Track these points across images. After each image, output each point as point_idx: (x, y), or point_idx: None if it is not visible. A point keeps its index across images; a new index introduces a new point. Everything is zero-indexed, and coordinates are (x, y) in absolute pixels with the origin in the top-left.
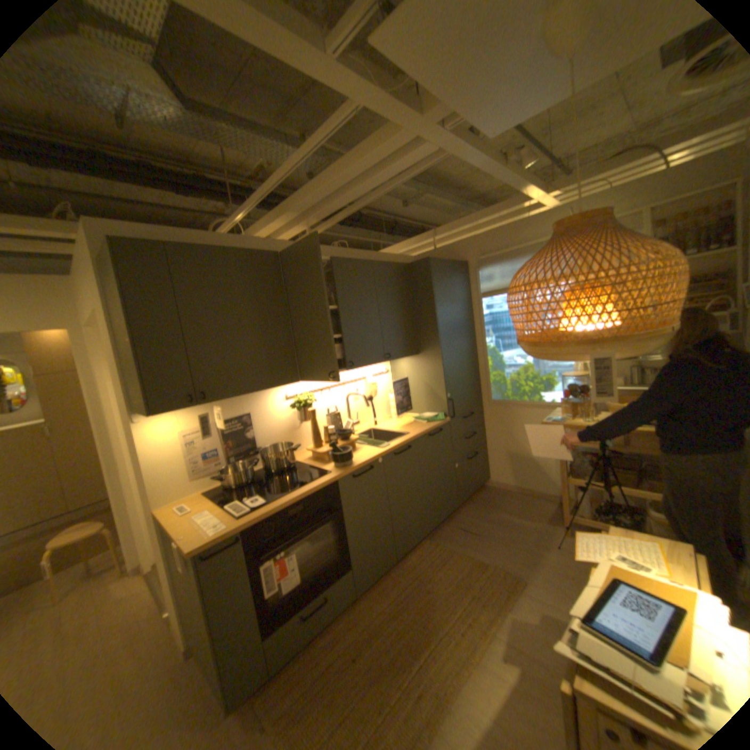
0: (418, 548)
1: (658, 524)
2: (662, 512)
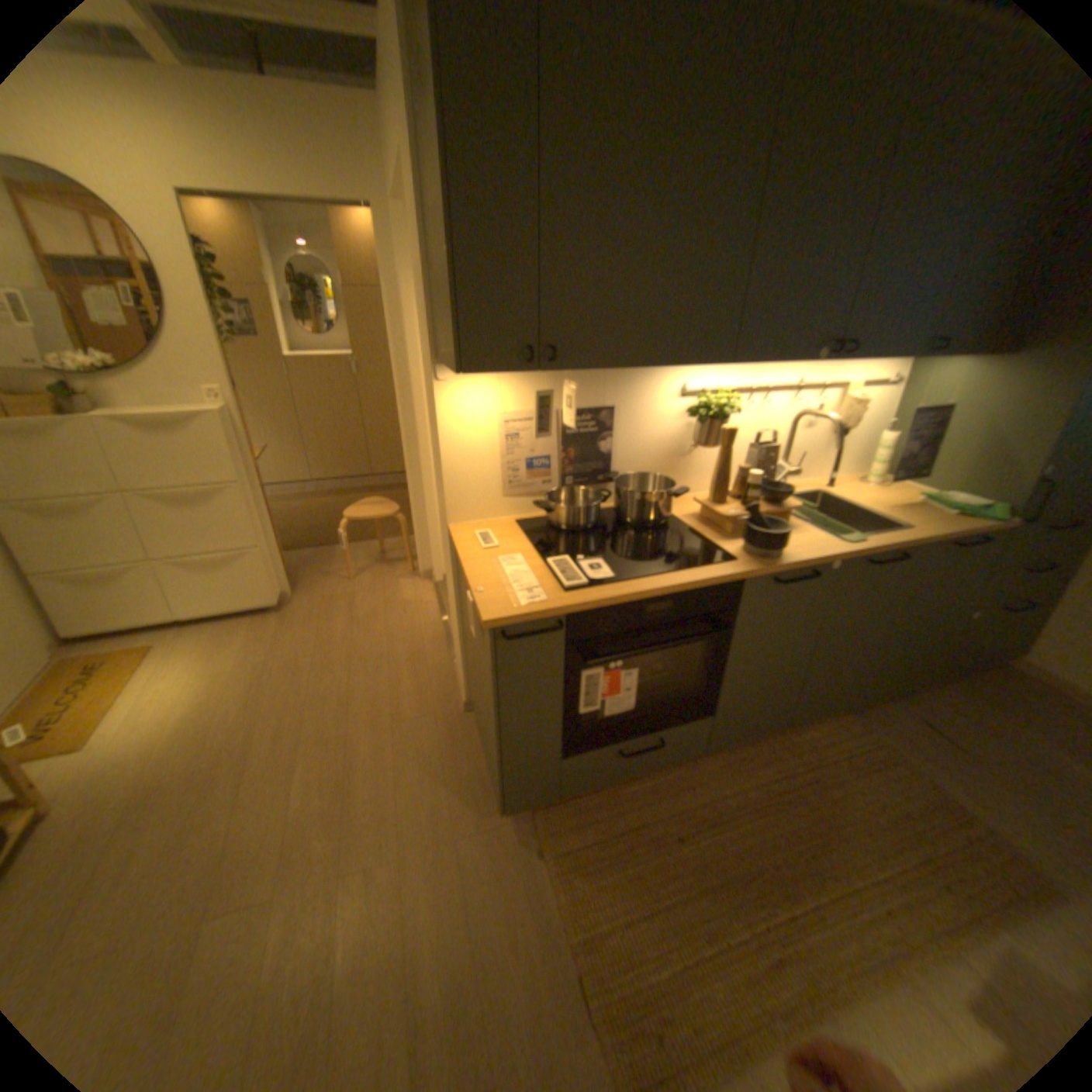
0: (829, 720)
1: None
2: None
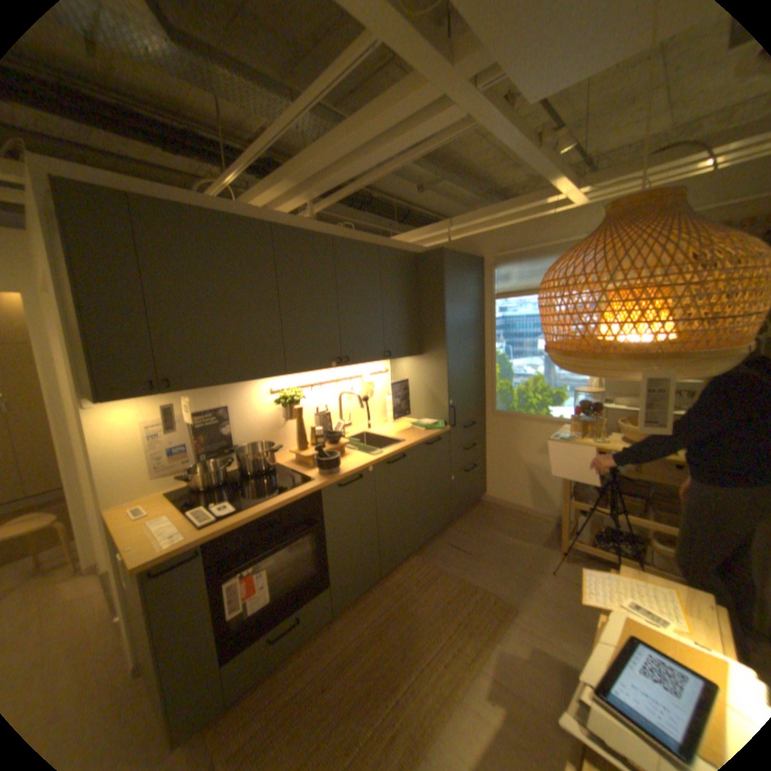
0: (404, 564)
1: (661, 556)
2: (666, 543)
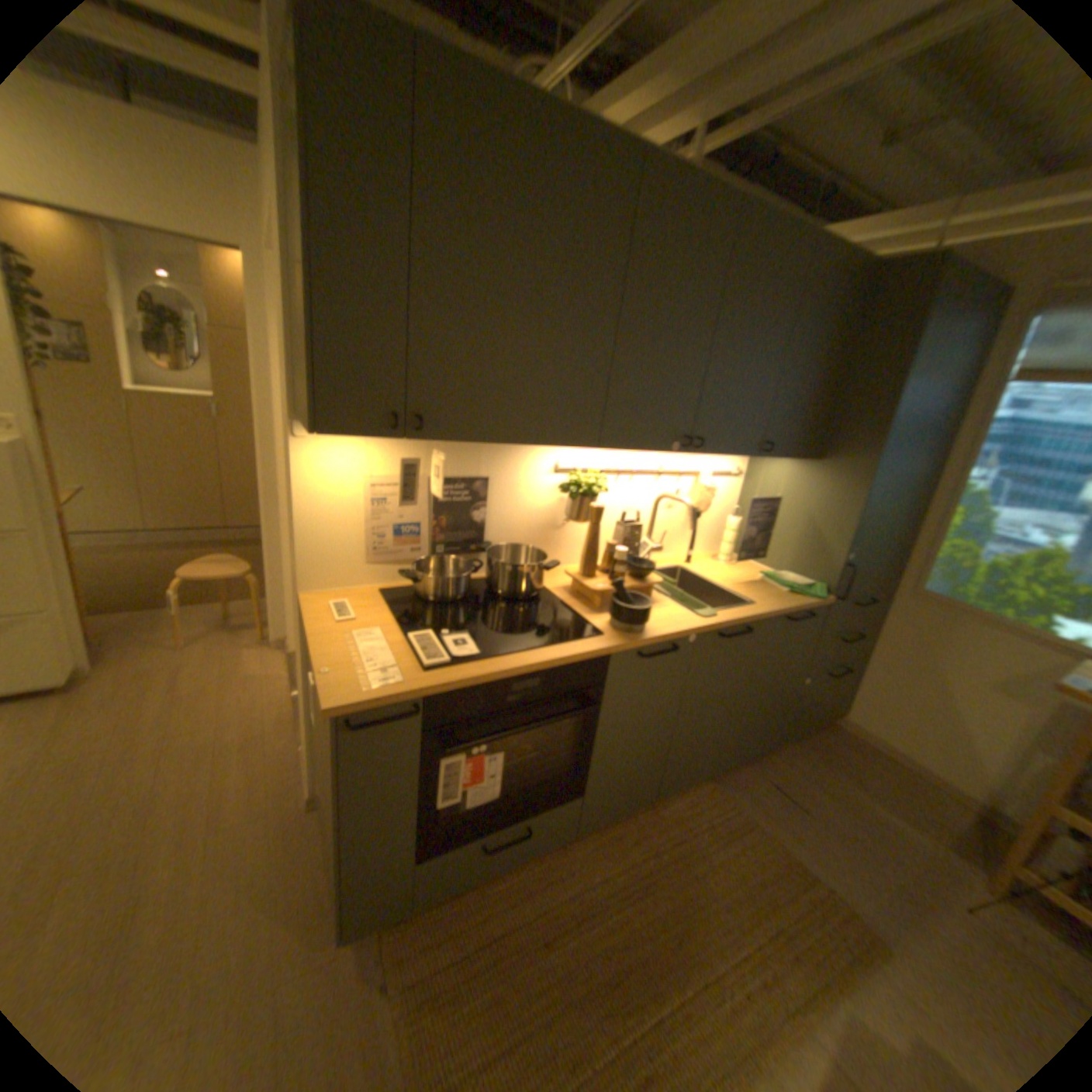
0: (694, 789)
1: None
2: None
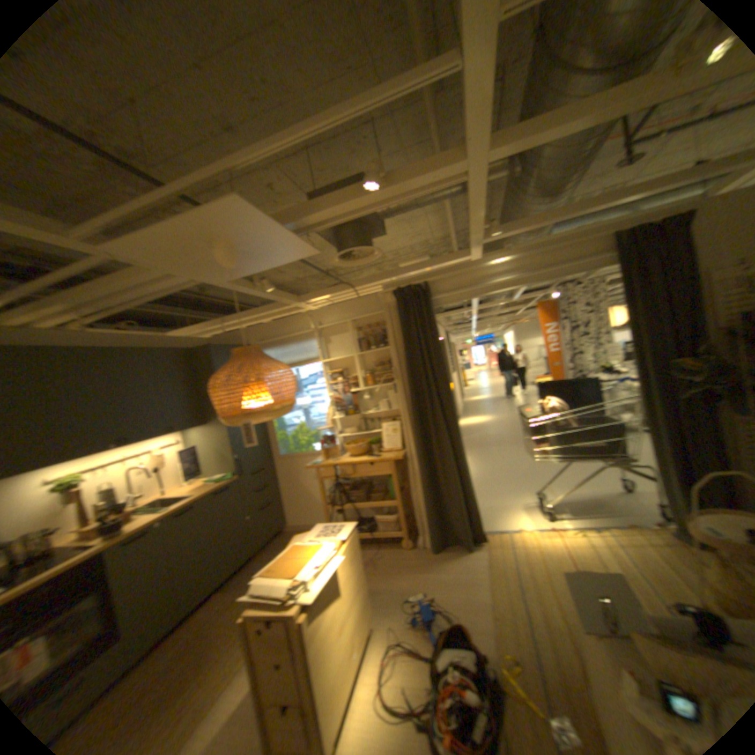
0: (209, 604)
1: (381, 524)
2: (387, 515)
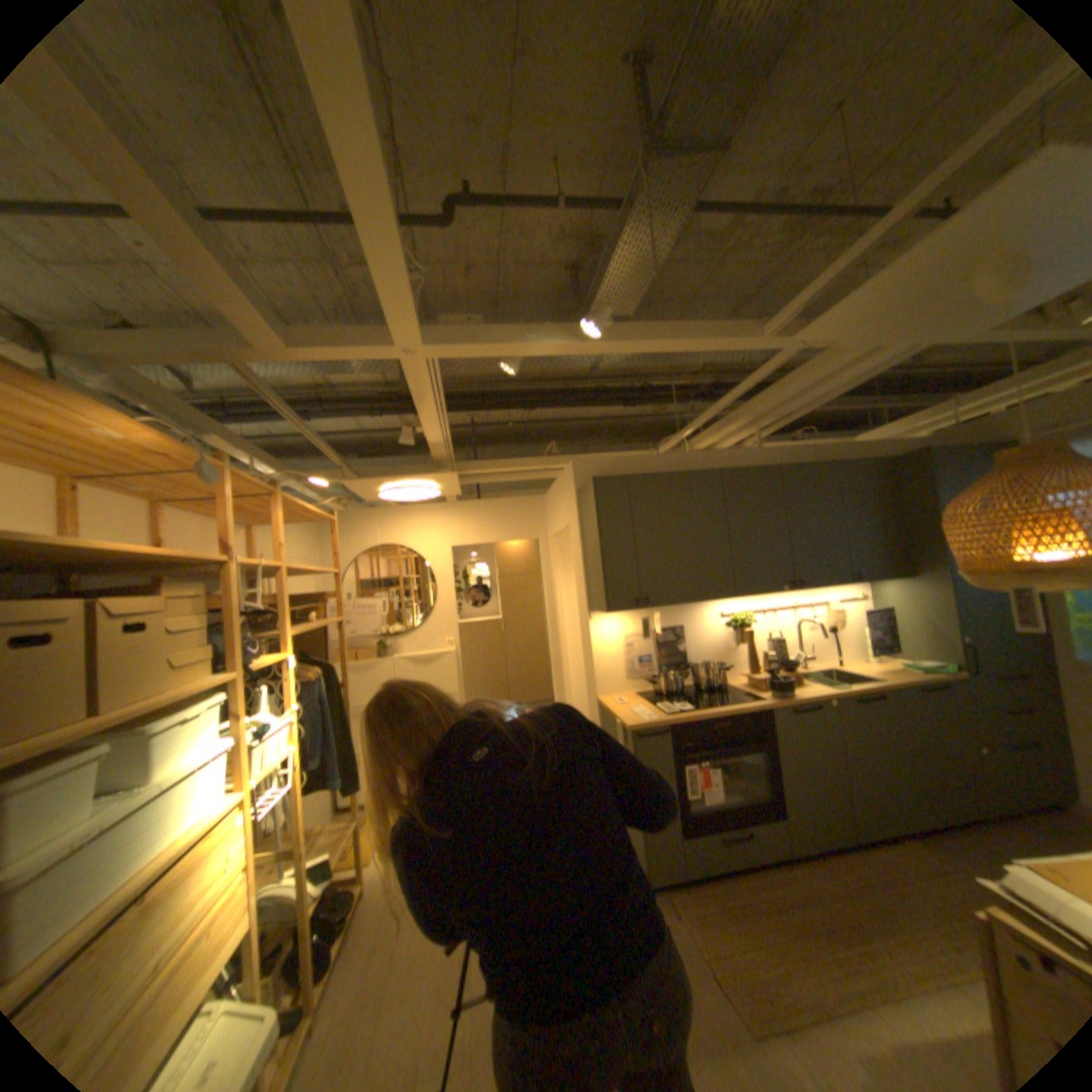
0: (899, 847)
1: None
2: None
